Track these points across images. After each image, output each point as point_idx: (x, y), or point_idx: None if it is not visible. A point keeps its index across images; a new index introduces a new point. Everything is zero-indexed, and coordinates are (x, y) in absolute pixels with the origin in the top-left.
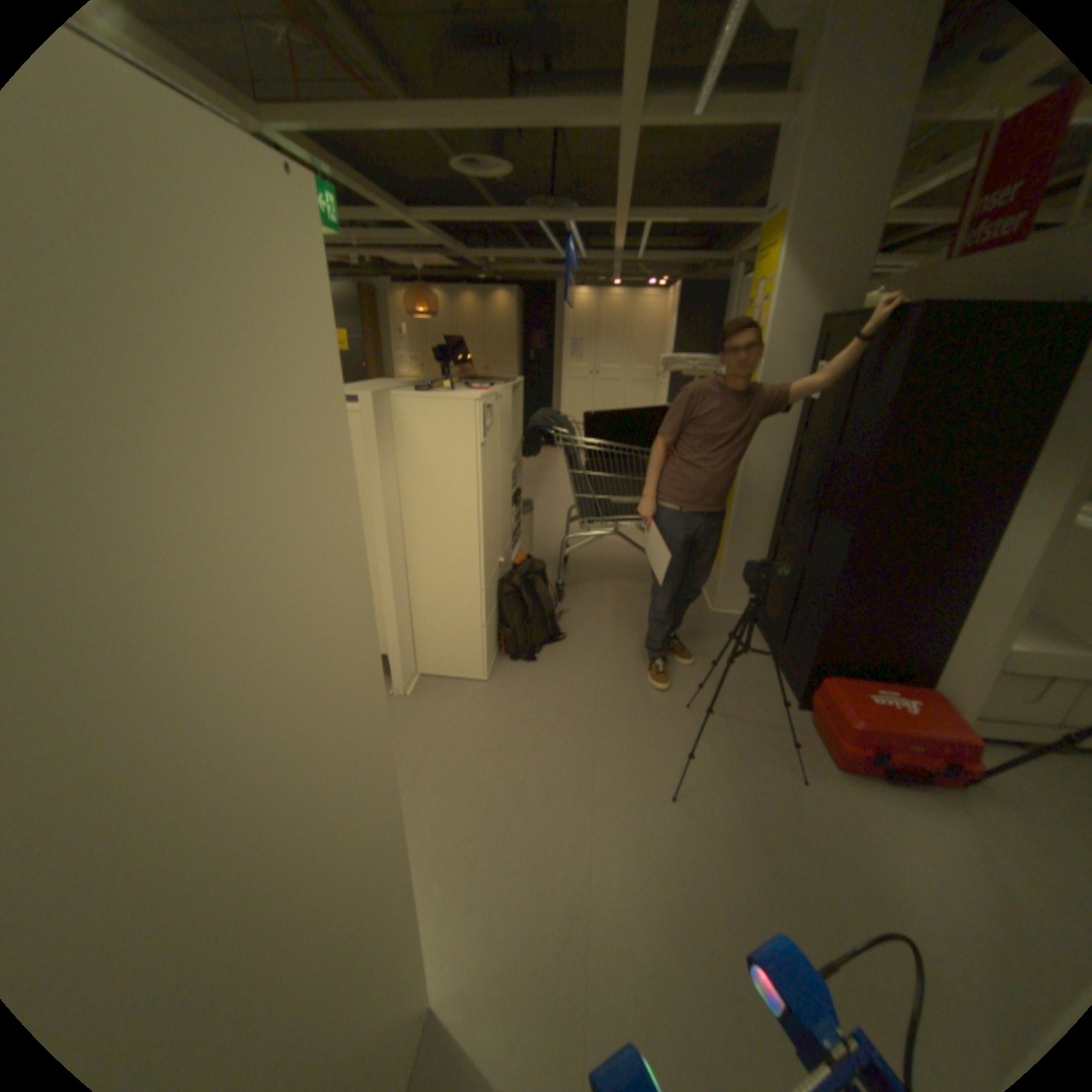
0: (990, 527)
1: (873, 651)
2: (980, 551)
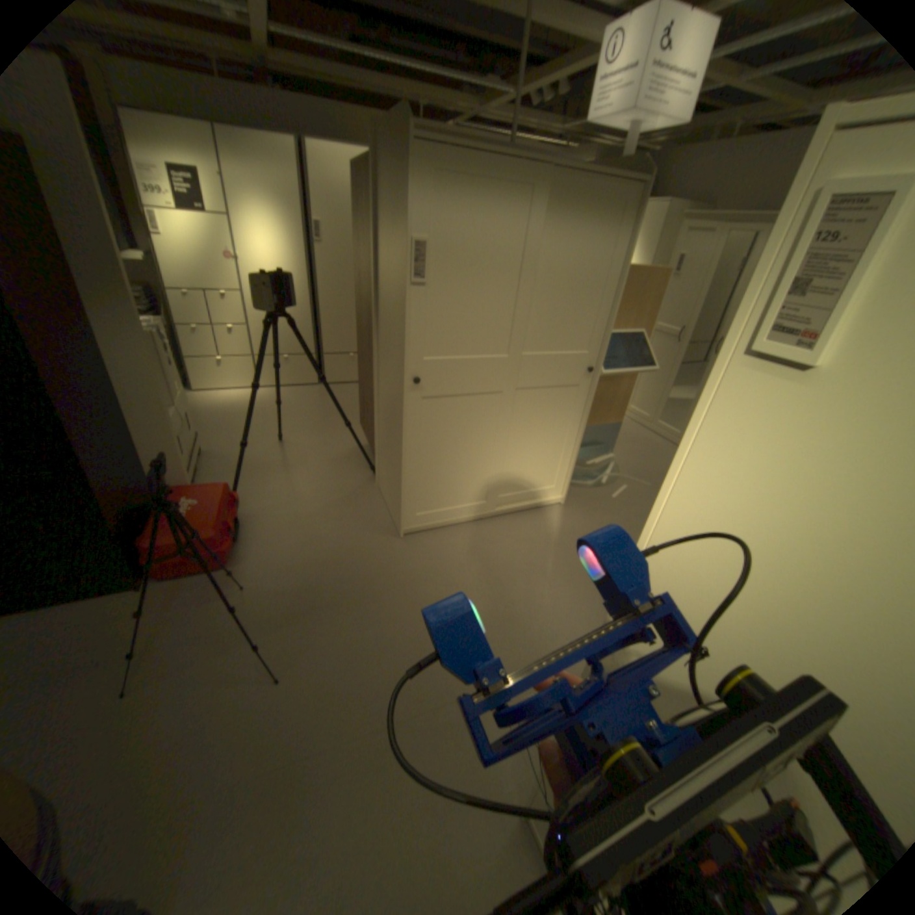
0: (96, 356)
1: (126, 500)
2: (104, 378)
